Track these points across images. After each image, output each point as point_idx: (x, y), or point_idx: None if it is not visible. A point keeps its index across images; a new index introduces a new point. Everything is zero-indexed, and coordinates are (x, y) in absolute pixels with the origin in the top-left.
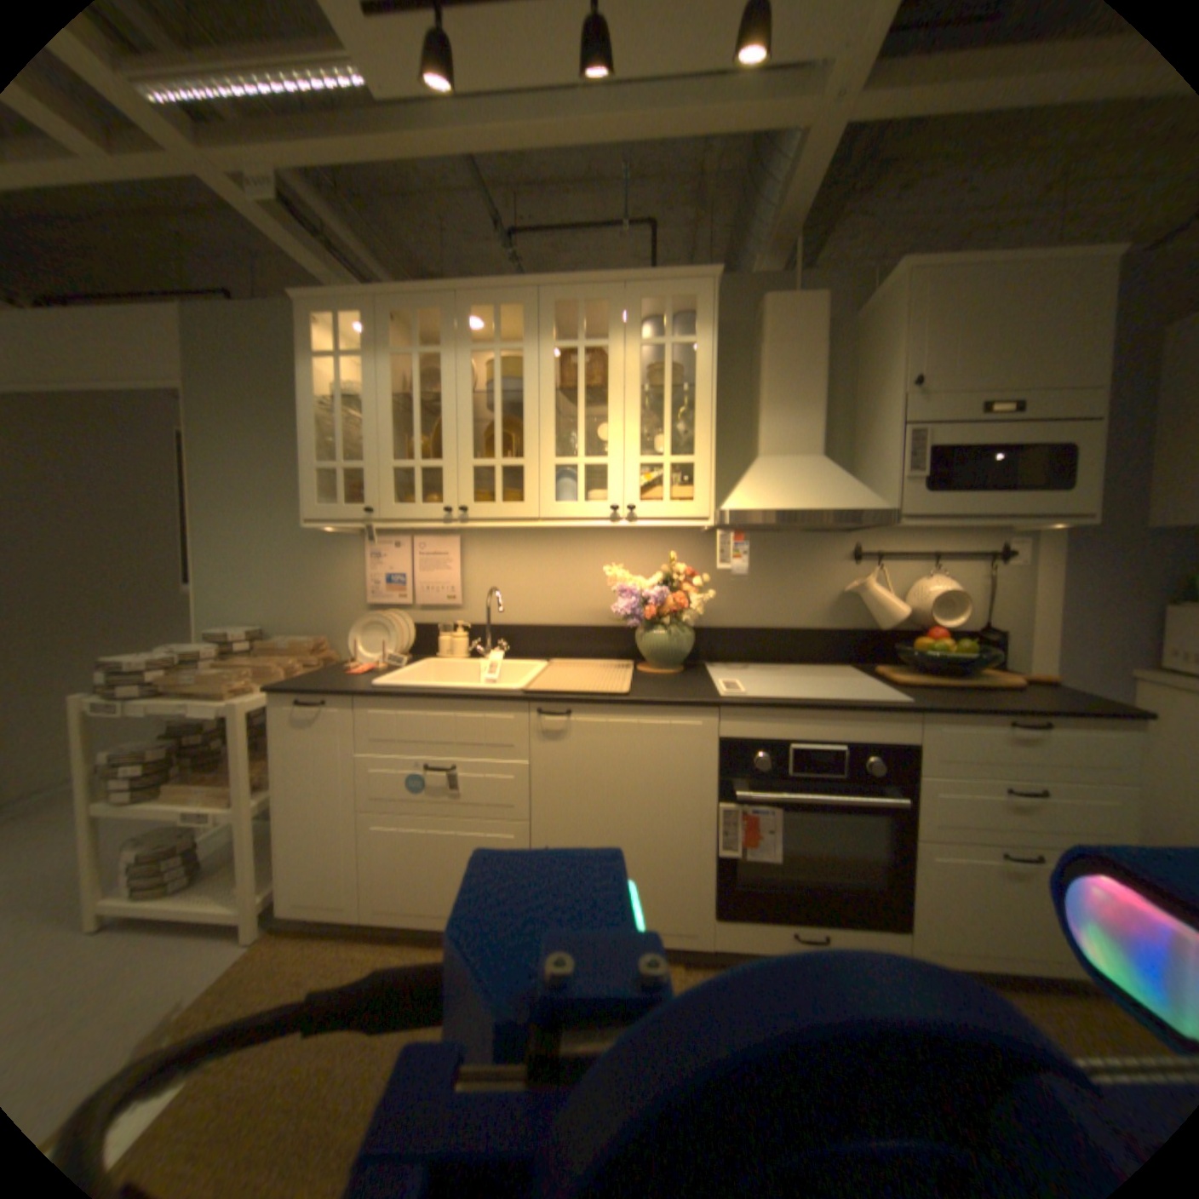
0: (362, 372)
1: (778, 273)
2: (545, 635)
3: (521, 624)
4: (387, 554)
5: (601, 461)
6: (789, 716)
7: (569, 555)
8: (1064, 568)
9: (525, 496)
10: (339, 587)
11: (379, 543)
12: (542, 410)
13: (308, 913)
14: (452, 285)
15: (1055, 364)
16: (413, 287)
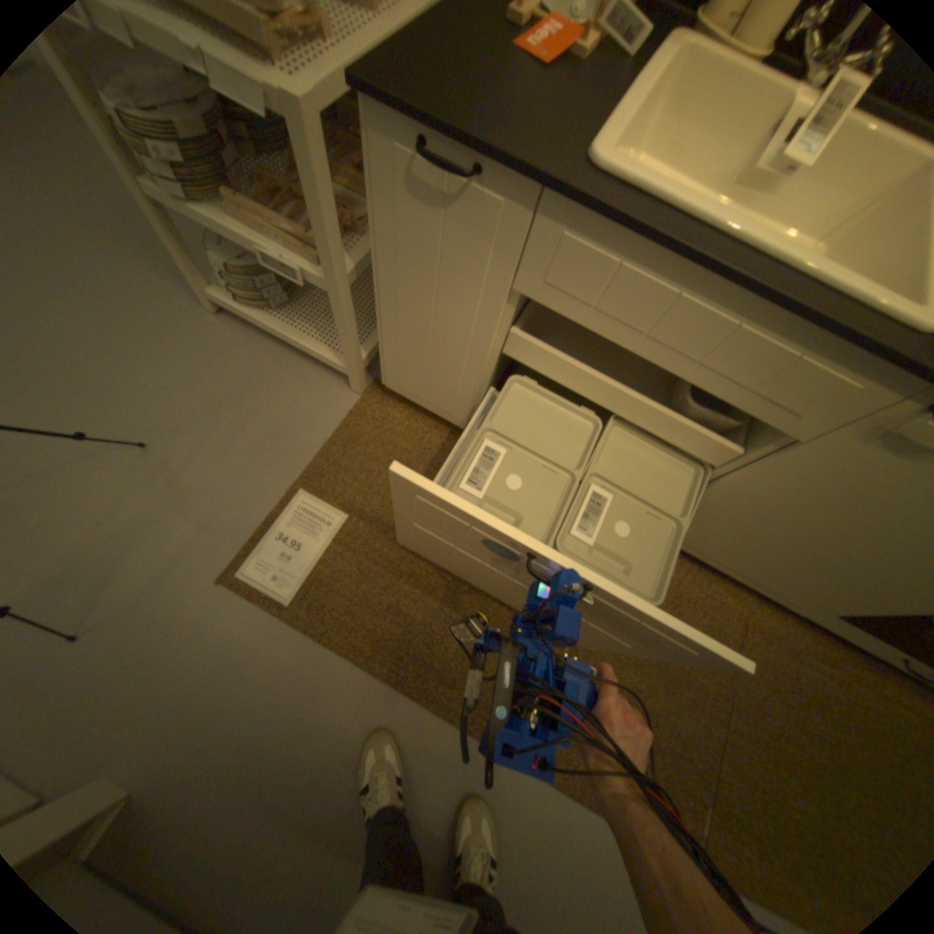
0: None
1: None
2: None
3: None
4: None
5: None
6: None
7: None
8: None
9: None
10: None
11: None
12: None
13: (419, 402)
14: None
15: None
16: None
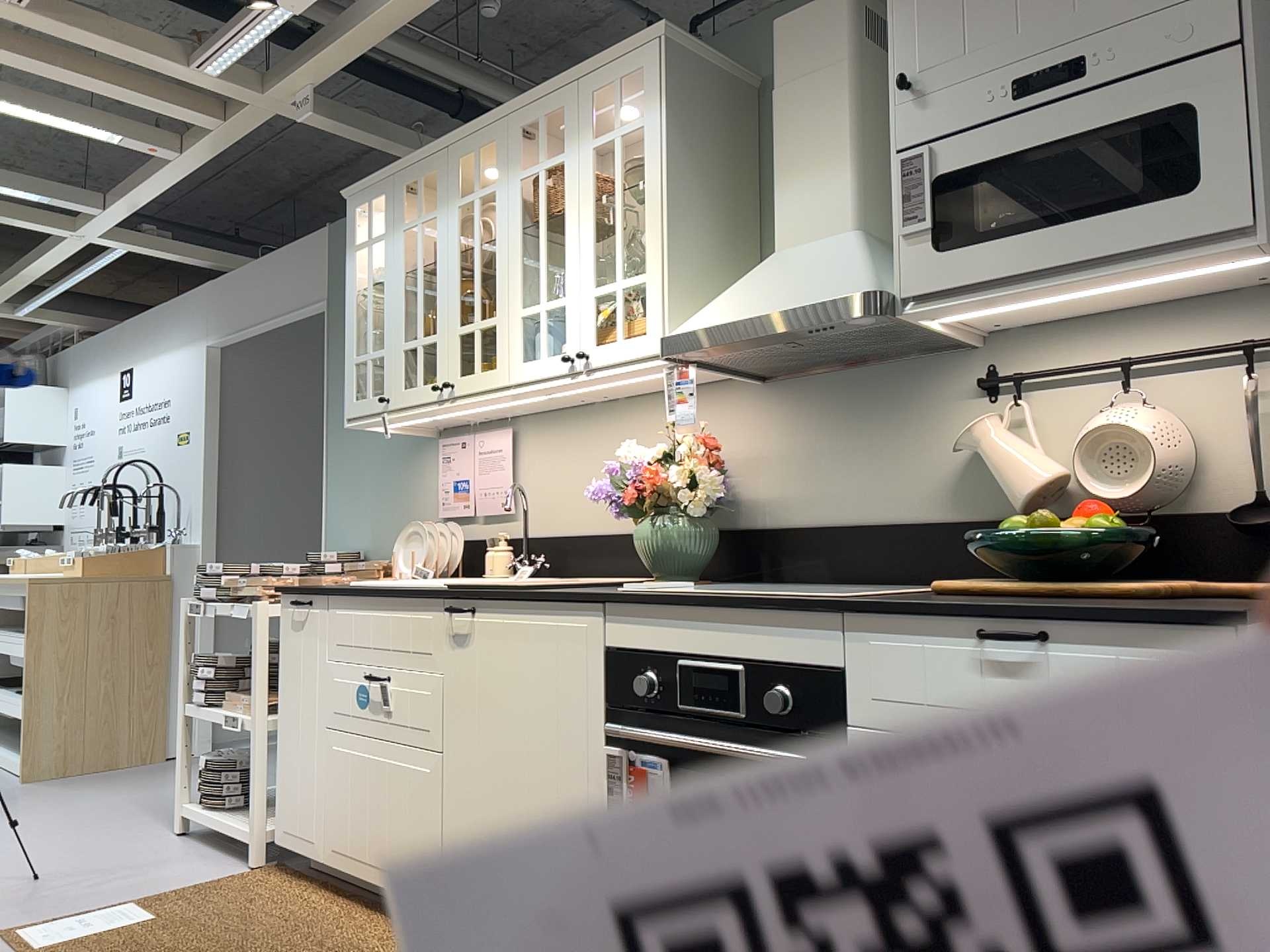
0: (386, 257)
1: None
2: (589, 550)
3: (568, 536)
4: (454, 457)
5: (560, 303)
6: (677, 617)
7: (615, 437)
8: None
9: (496, 361)
10: (421, 502)
11: (448, 445)
12: (510, 255)
13: (293, 842)
14: (444, 144)
15: None
16: (419, 158)
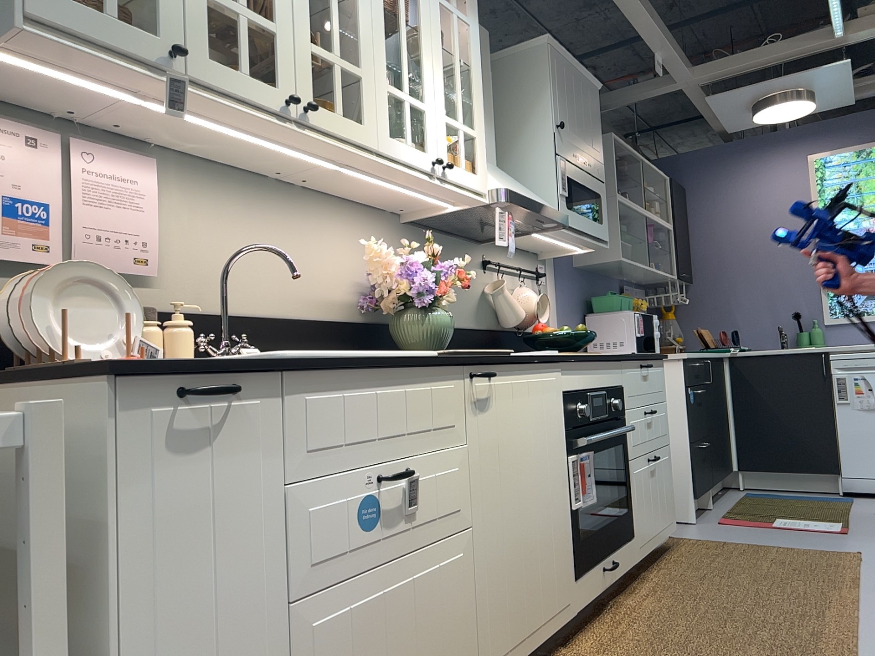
0: None
1: None
2: (274, 333)
3: (243, 316)
4: (9, 158)
5: (422, 108)
6: (586, 368)
7: (294, 223)
8: (557, 289)
9: (365, 119)
10: None
11: None
12: (376, 22)
13: None
14: None
15: (593, 143)
16: None
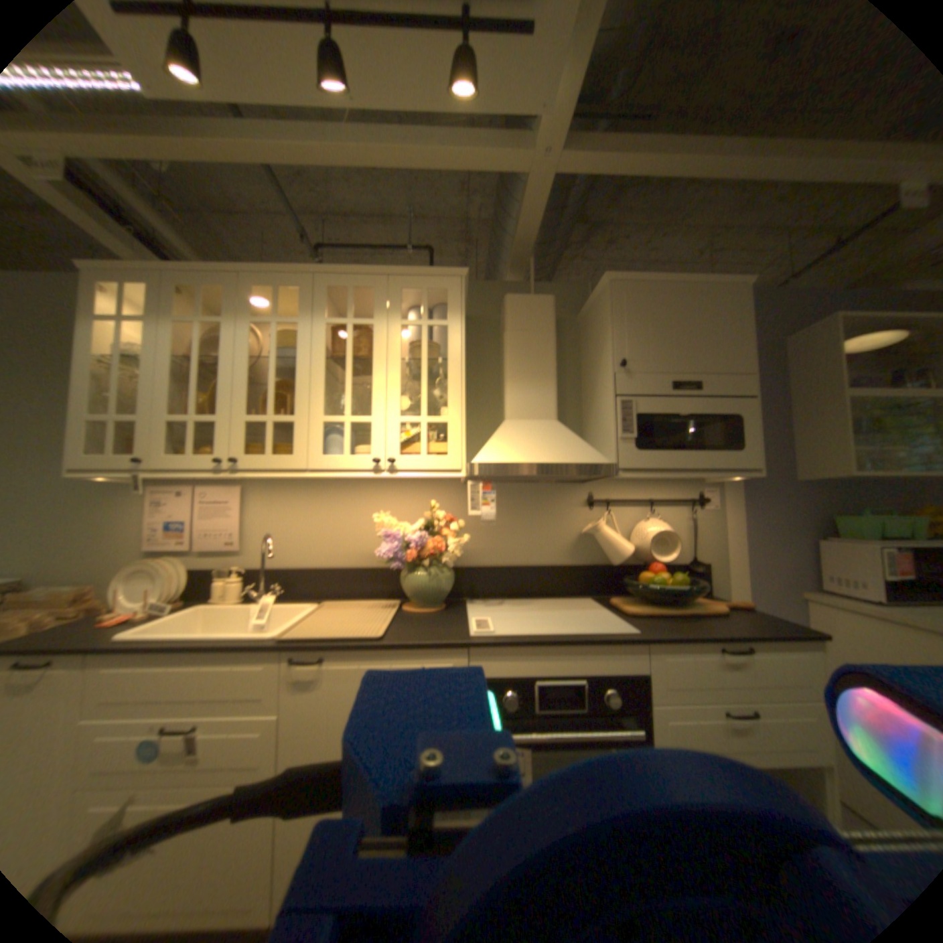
0: (142, 337)
1: (516, 284)
2: (319, 580)
3: (296, 570)
4: (166, 505)
5: (365, 421)
6: (532, 654)
7: (344, 504)
8: (744, 512)
9: (293, 451)
10: (112, 538)
11: (159, 494)
12: (312, 376)
13: None
14: (234, 269)
15: (718, 356)
16: (198, 268)
